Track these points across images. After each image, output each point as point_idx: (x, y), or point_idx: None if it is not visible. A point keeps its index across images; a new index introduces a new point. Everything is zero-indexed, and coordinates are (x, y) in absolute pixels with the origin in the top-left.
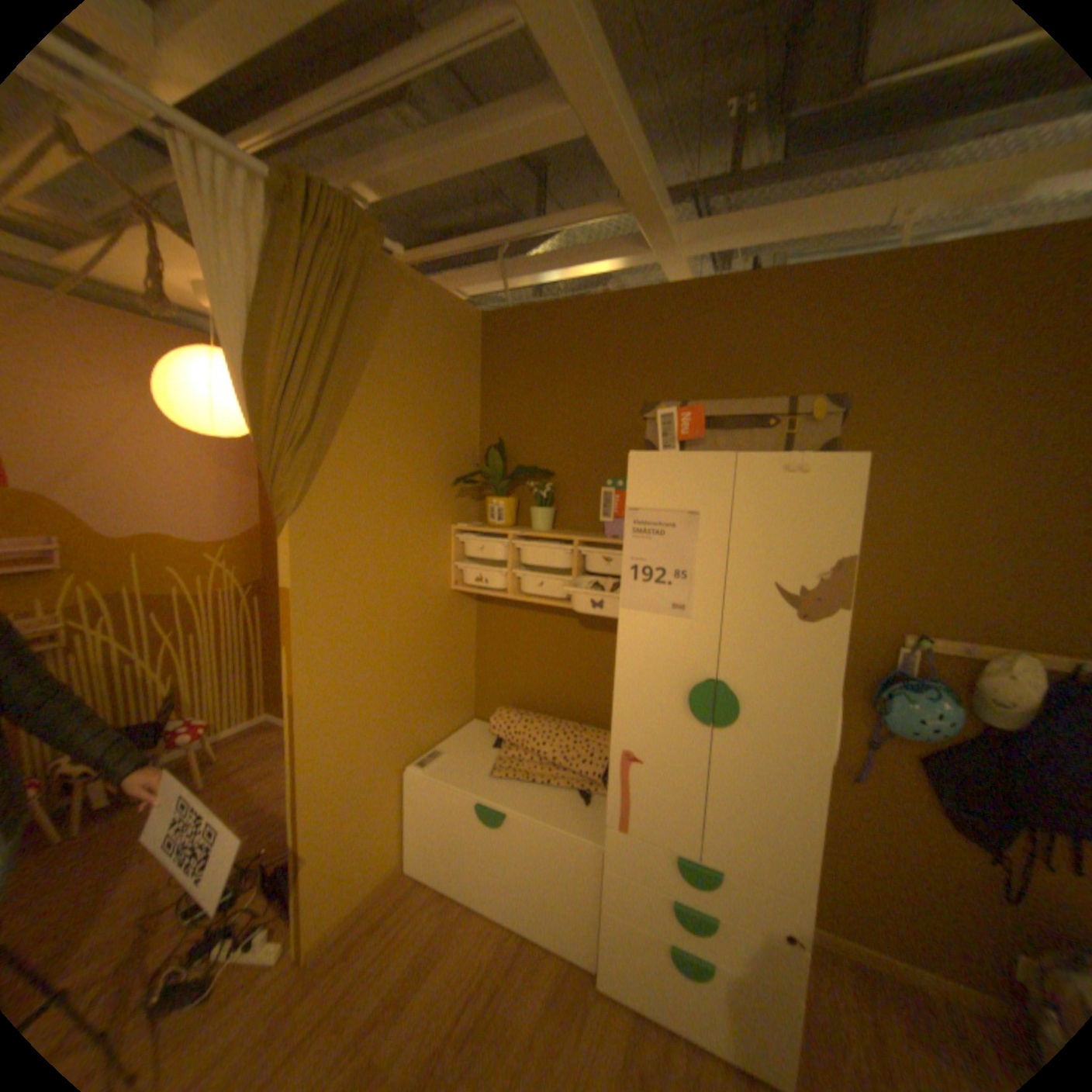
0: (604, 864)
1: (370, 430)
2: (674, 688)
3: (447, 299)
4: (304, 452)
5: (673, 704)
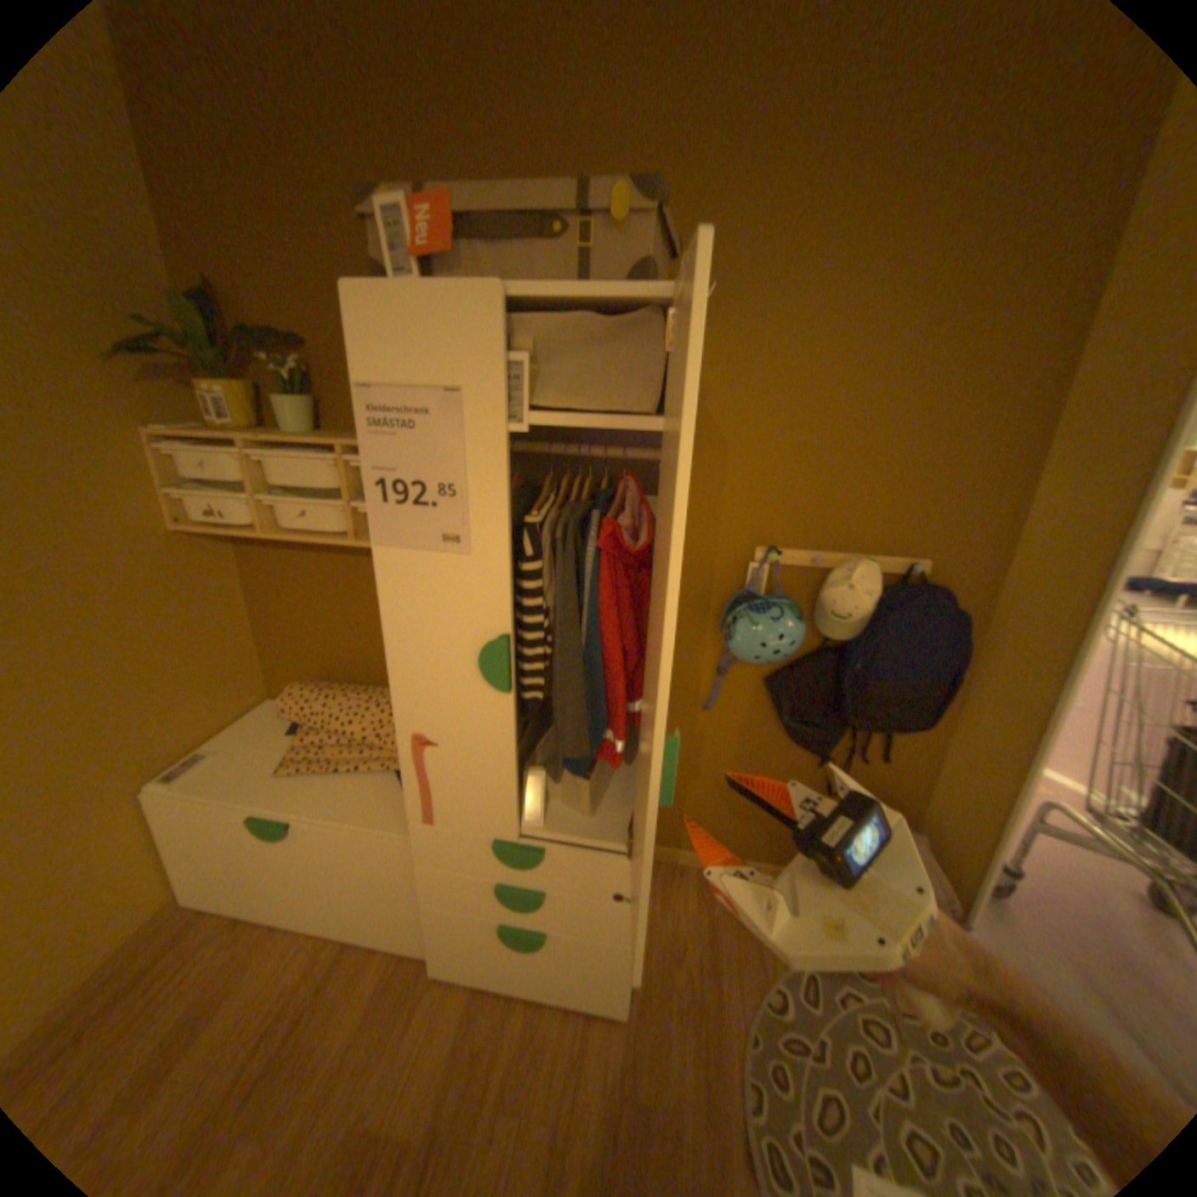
0: (413, 861)
1: None
2: (462, 651)
3: None
4: None
5: (464, 672)
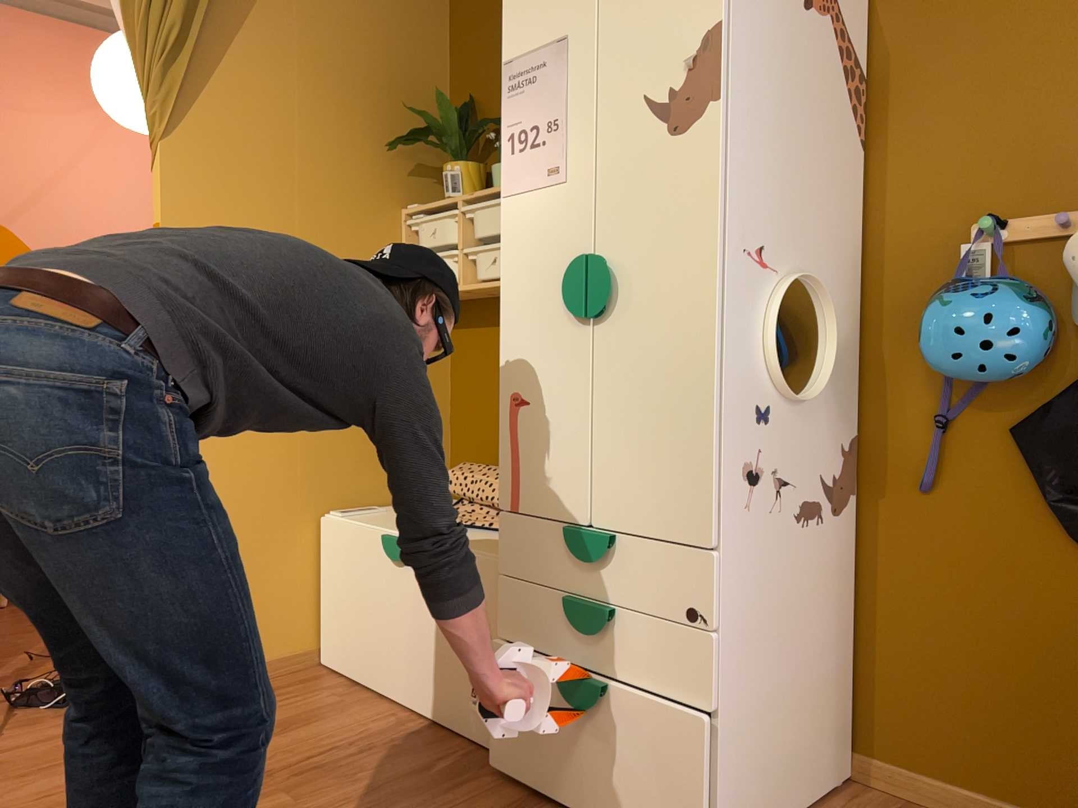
0: (498, 566)
1: (274, 64)
2: (555, 283)
3: None
4: (181, 69)
5: (554, 306)
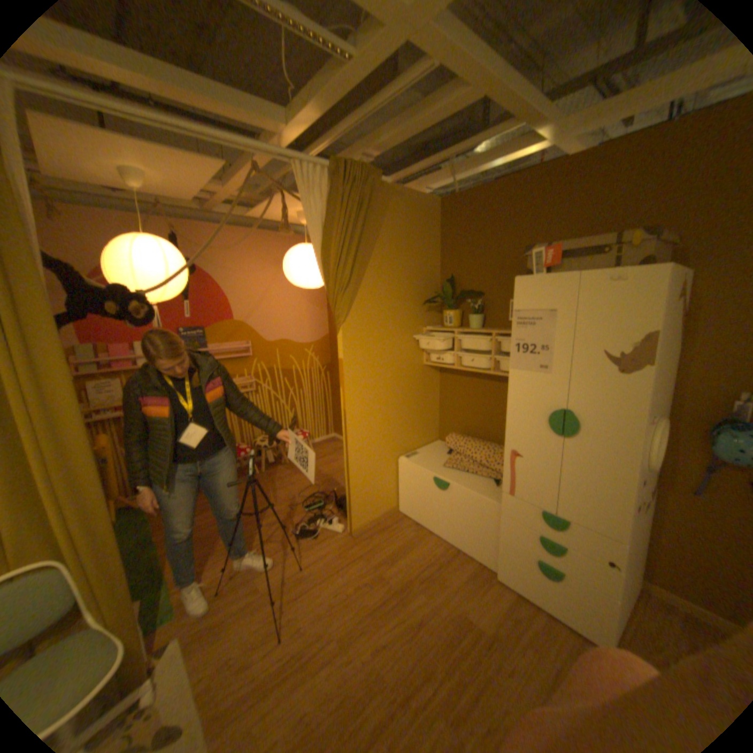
0: (502, 512)
1: (378, 279)
2: (542, 414)
3: (419, 196)
4: (348, 293)
5: (542, 424)
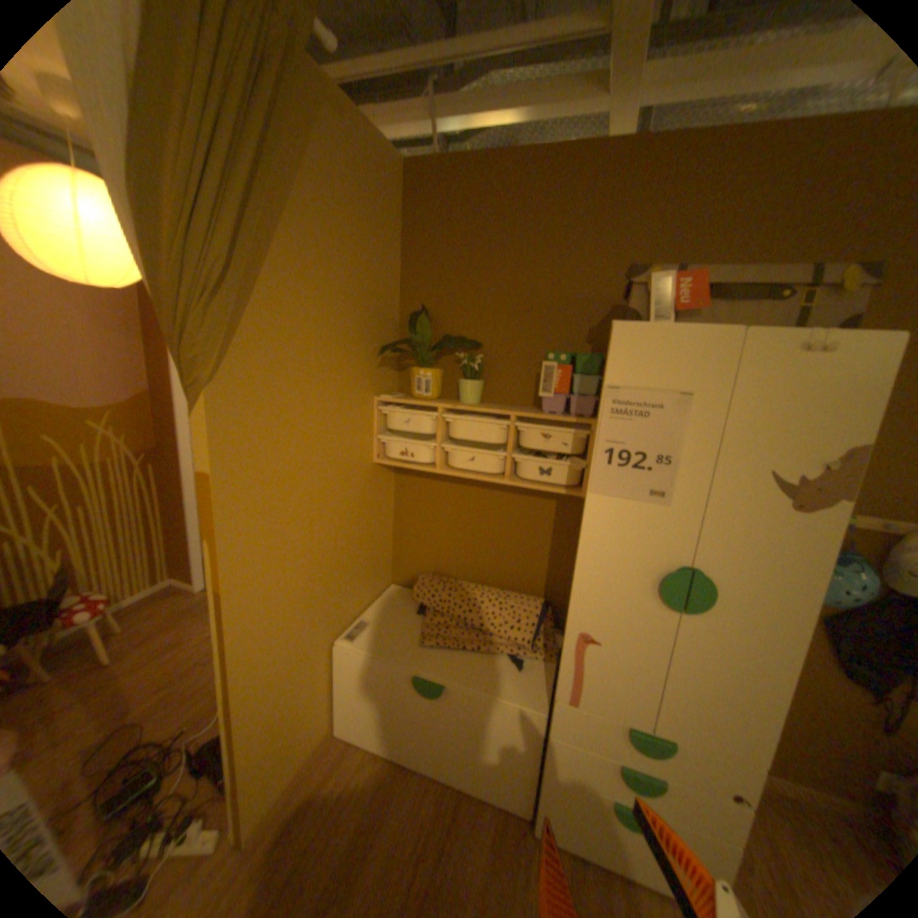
0: (551, 733)
1: (294, 283)
2: (644, 575)
3: (372, 133)
4: (219, 304)
5: (641, 590)
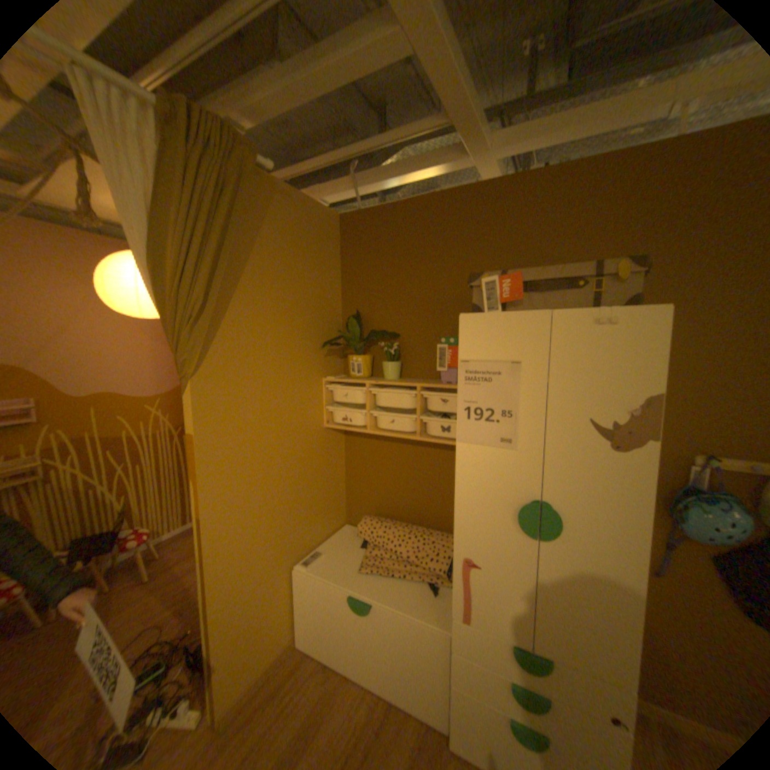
0: (452, 649)
1: (255, 307)
2: (505, 507)
3: (312, 204)
4: (200, 326)
5: (505, 521)
